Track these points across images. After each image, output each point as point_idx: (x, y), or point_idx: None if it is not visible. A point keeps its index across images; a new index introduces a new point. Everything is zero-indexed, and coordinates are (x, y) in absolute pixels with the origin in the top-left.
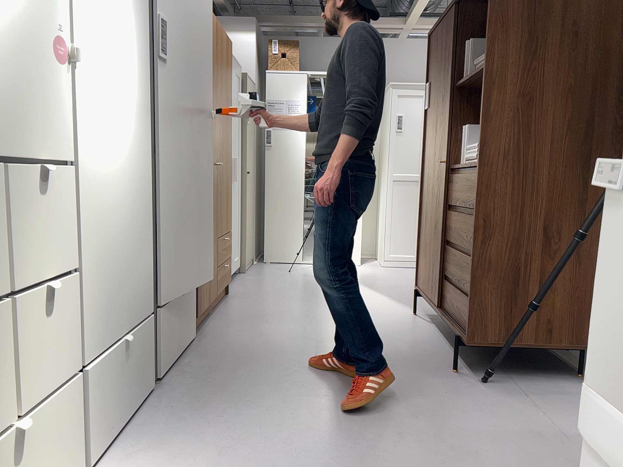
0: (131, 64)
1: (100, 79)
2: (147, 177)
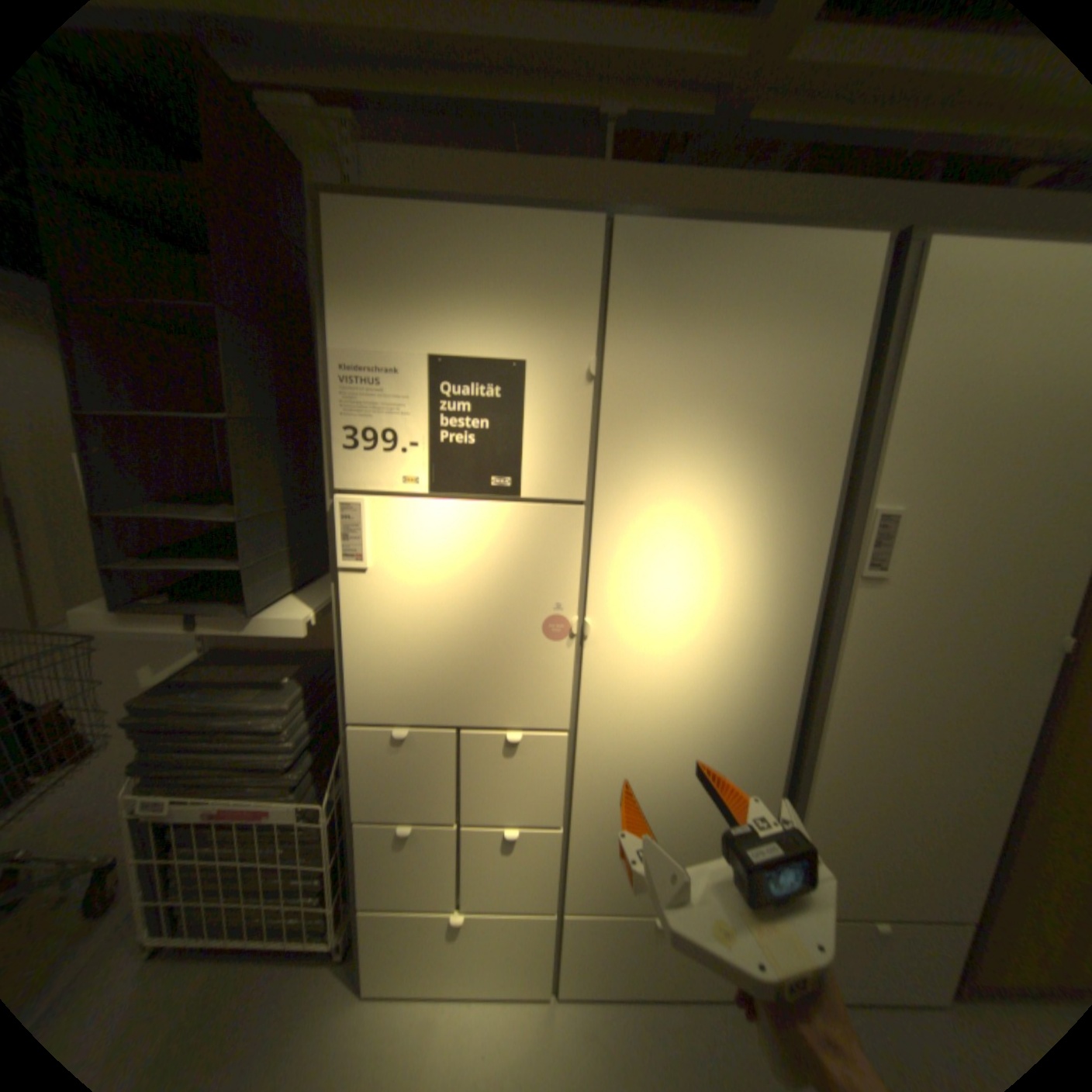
0: (753, 606)
1: (654, 640)
2: (791, 748)
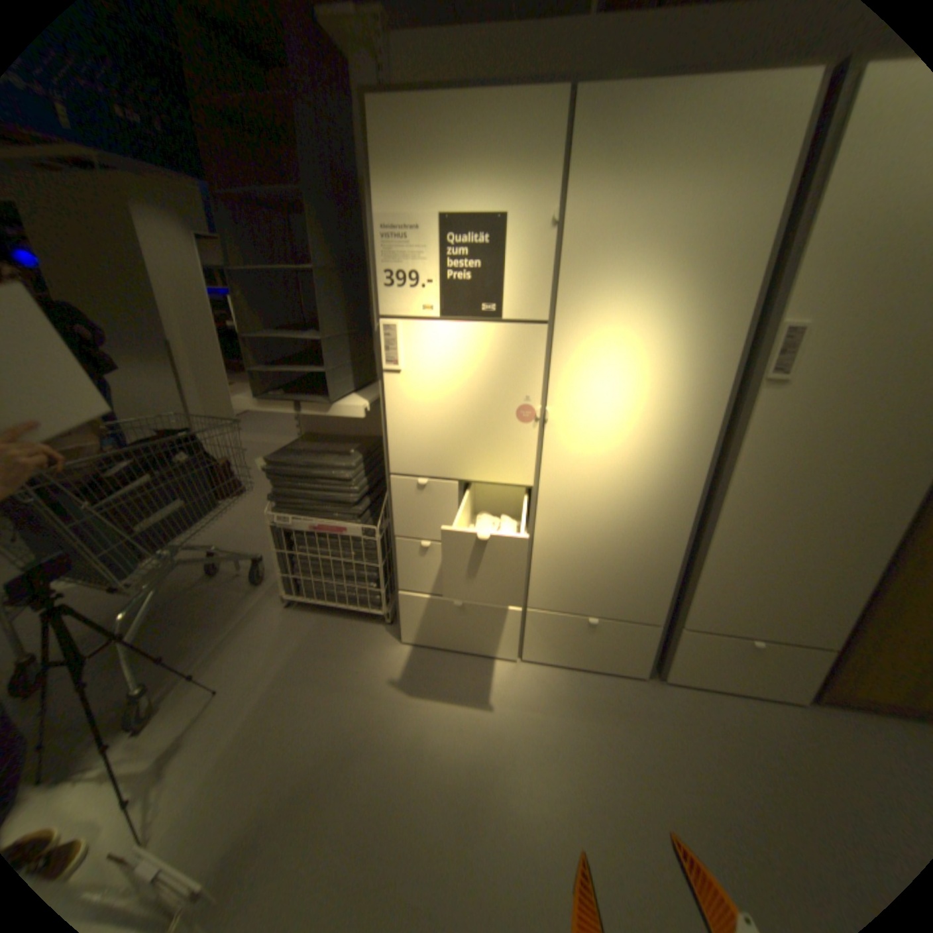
0: (673, 402)
1: (596, 426)
2: (697, 510)
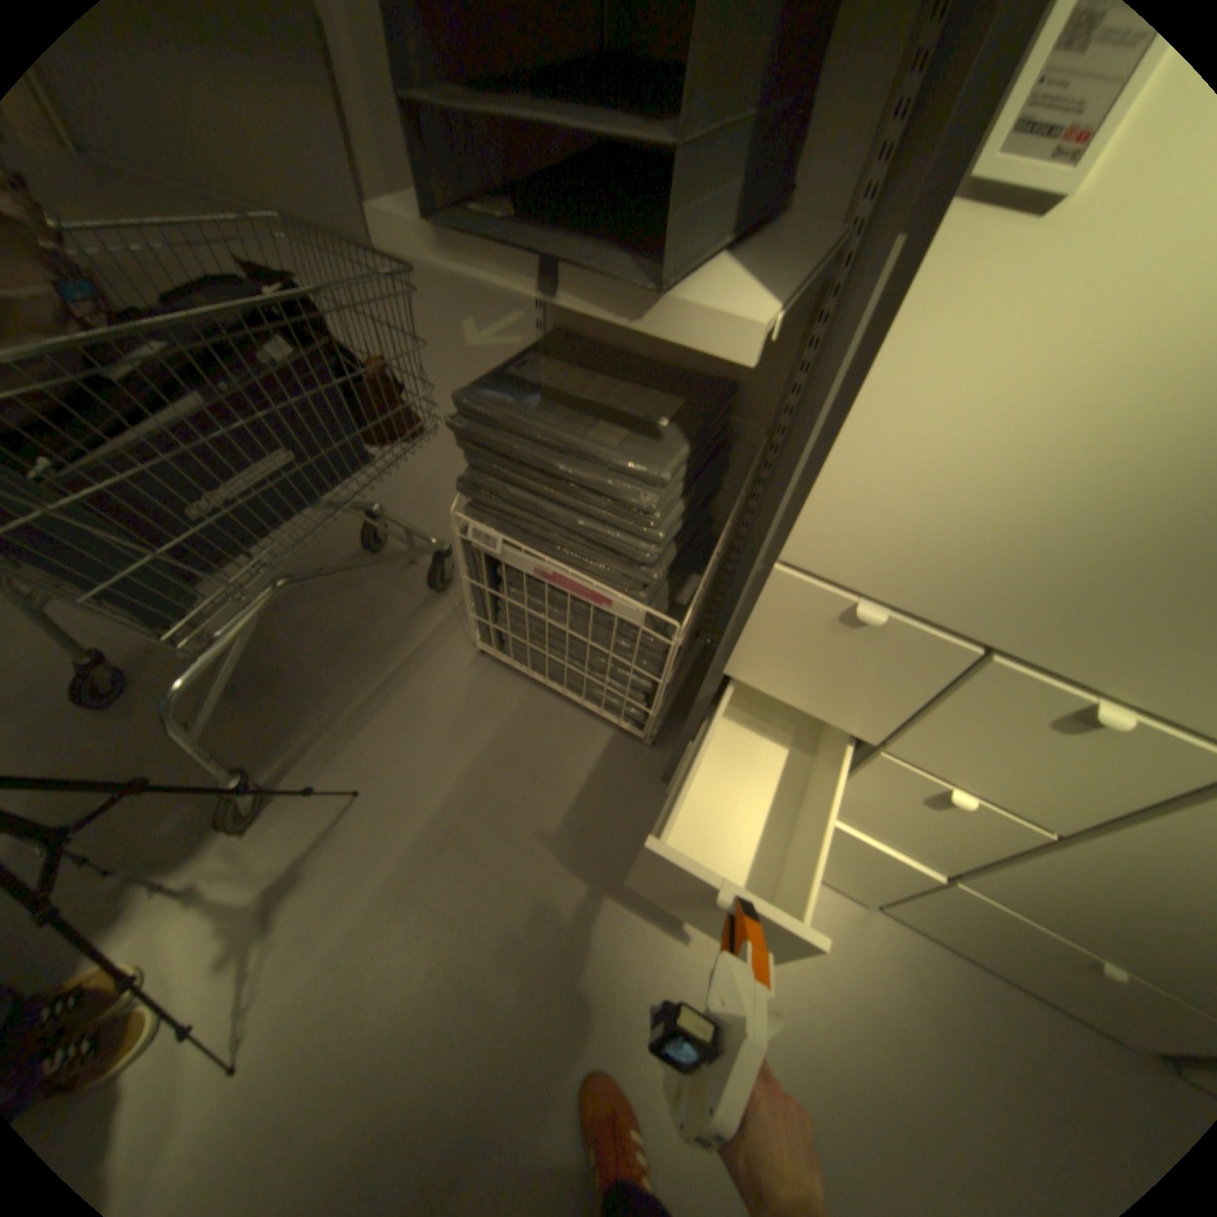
0: None
1: None
2: None
